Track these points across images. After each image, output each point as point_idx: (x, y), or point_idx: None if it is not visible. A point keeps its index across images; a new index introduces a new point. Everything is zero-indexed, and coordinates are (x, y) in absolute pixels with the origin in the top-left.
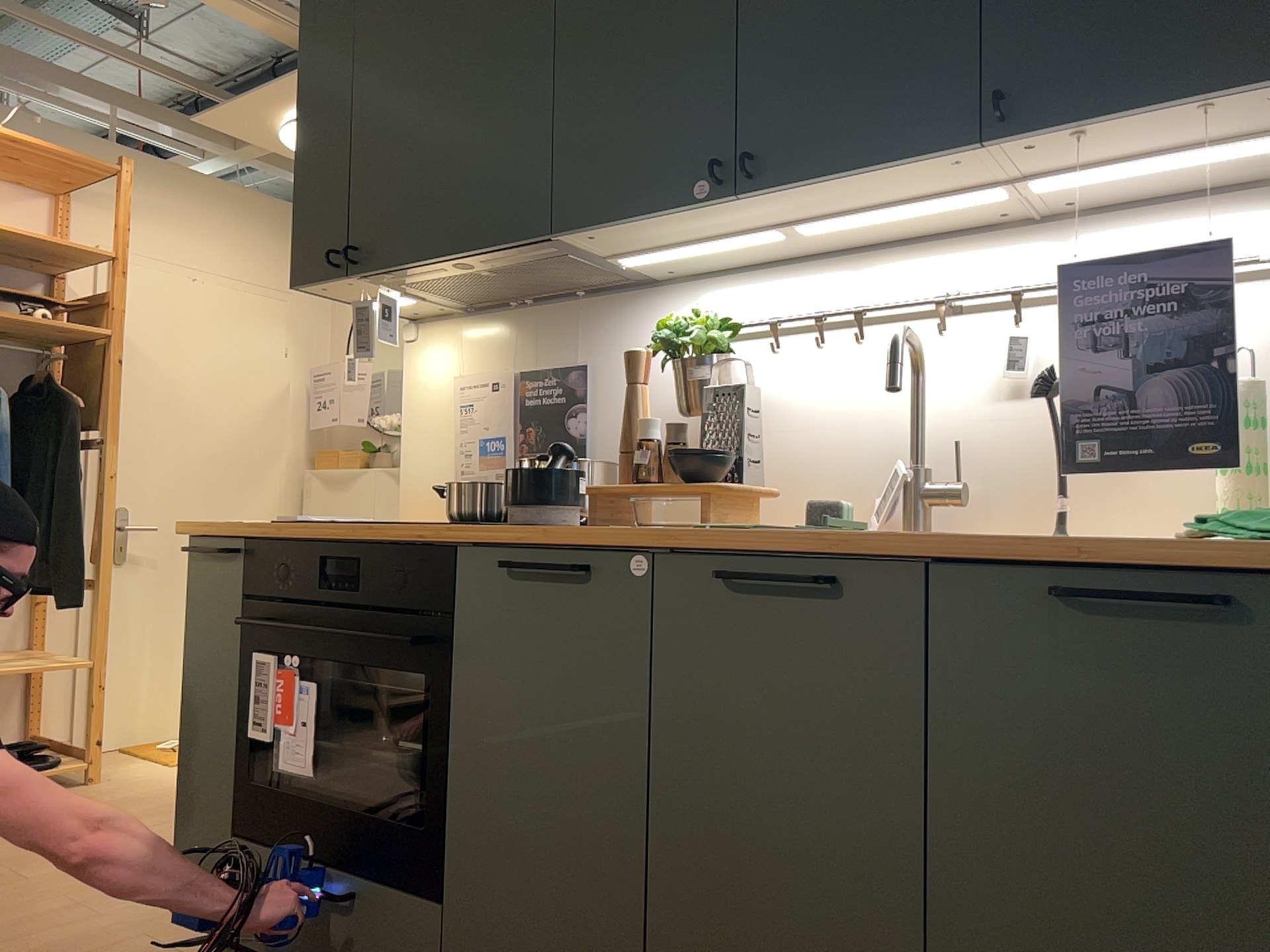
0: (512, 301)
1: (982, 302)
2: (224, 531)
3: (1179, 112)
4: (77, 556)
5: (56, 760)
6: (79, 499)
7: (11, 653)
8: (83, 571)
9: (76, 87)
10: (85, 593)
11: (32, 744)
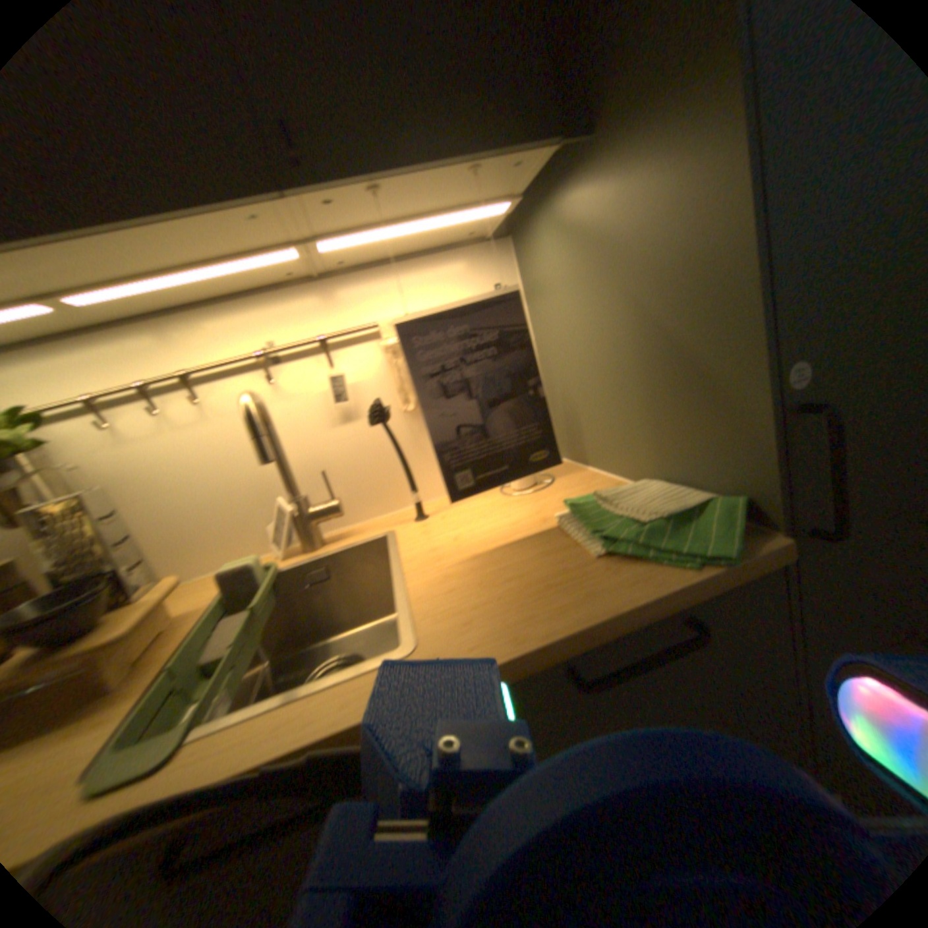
0: None
1: (291, 352)
2: None
3: (451, 170)
4: None
5: None
6: None
7: None
8: None
9: None
10: None
11: None
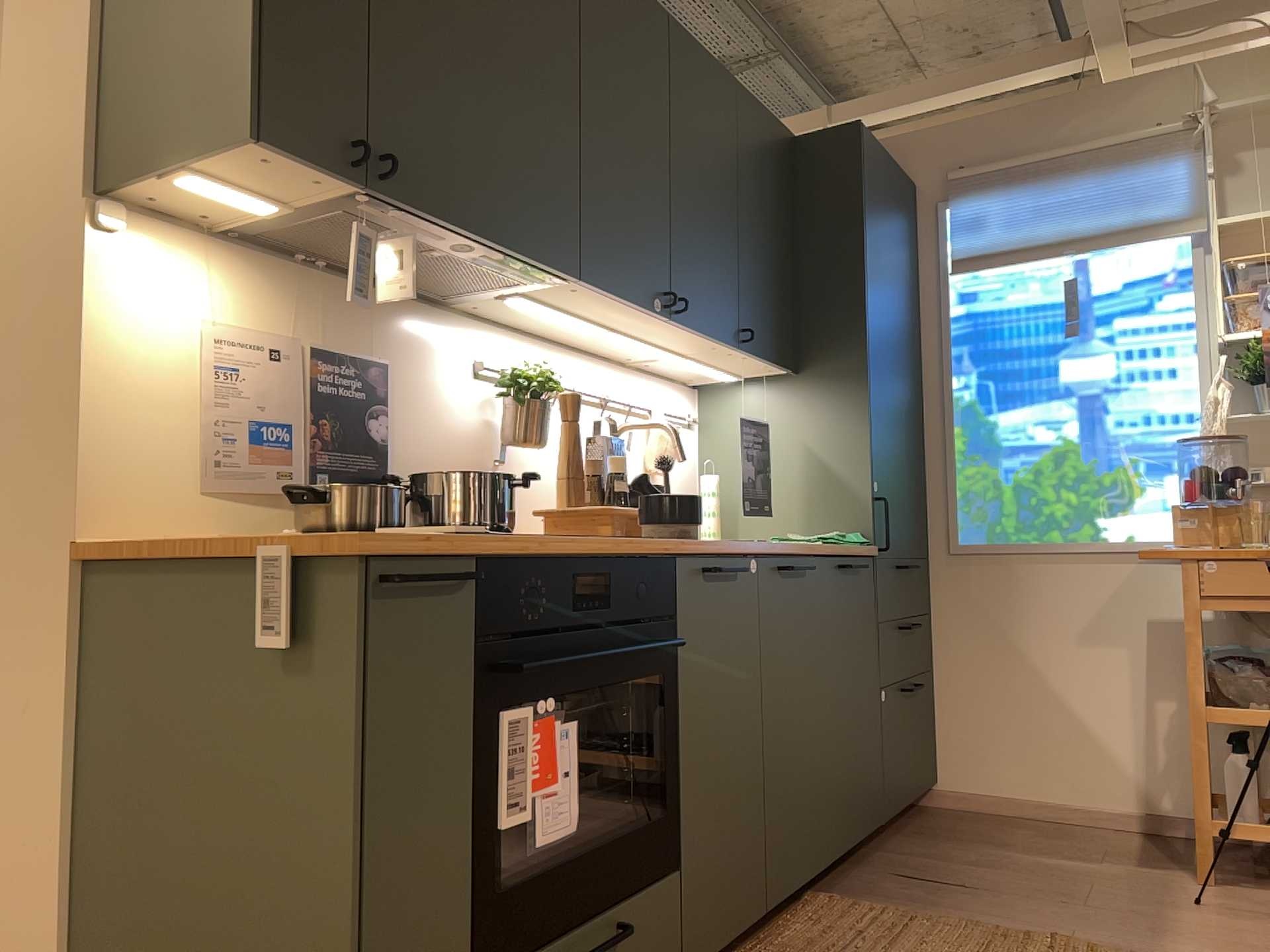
0: (305, 254)
1: (613, 402)
2: (451, 547)
3: (766, 362)
4: None
5: None
6: None
7: None
8: None
9: None
10: None
11: None
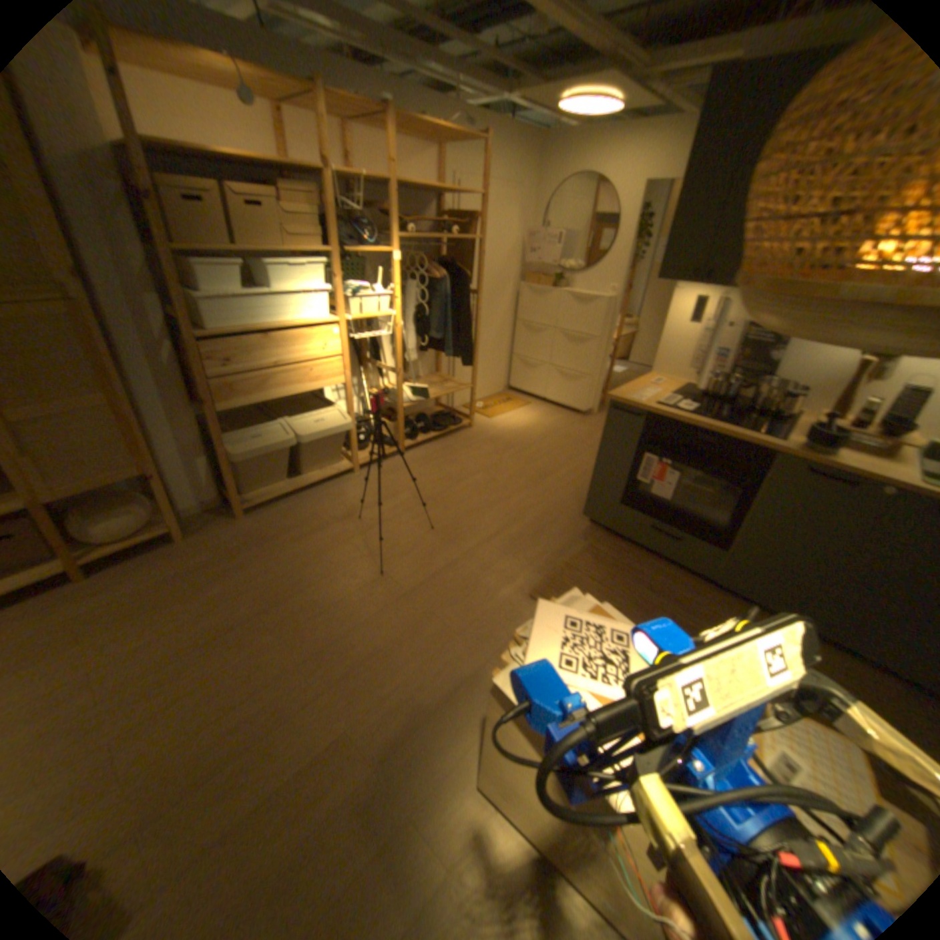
0: None
1: None
2: (634, 406)
3: None
4: (467, 347)
5: (459, 421)
6: (467, 322)
7: (433, 377)
8: (470, 353)
9: (443, 65)
10: (471, 362)
11: (448, 414)
